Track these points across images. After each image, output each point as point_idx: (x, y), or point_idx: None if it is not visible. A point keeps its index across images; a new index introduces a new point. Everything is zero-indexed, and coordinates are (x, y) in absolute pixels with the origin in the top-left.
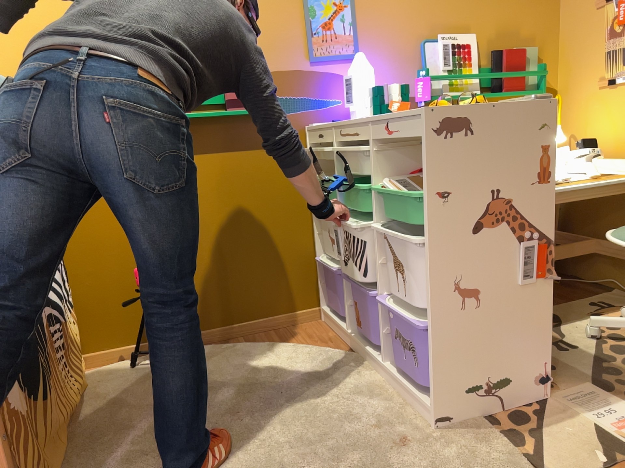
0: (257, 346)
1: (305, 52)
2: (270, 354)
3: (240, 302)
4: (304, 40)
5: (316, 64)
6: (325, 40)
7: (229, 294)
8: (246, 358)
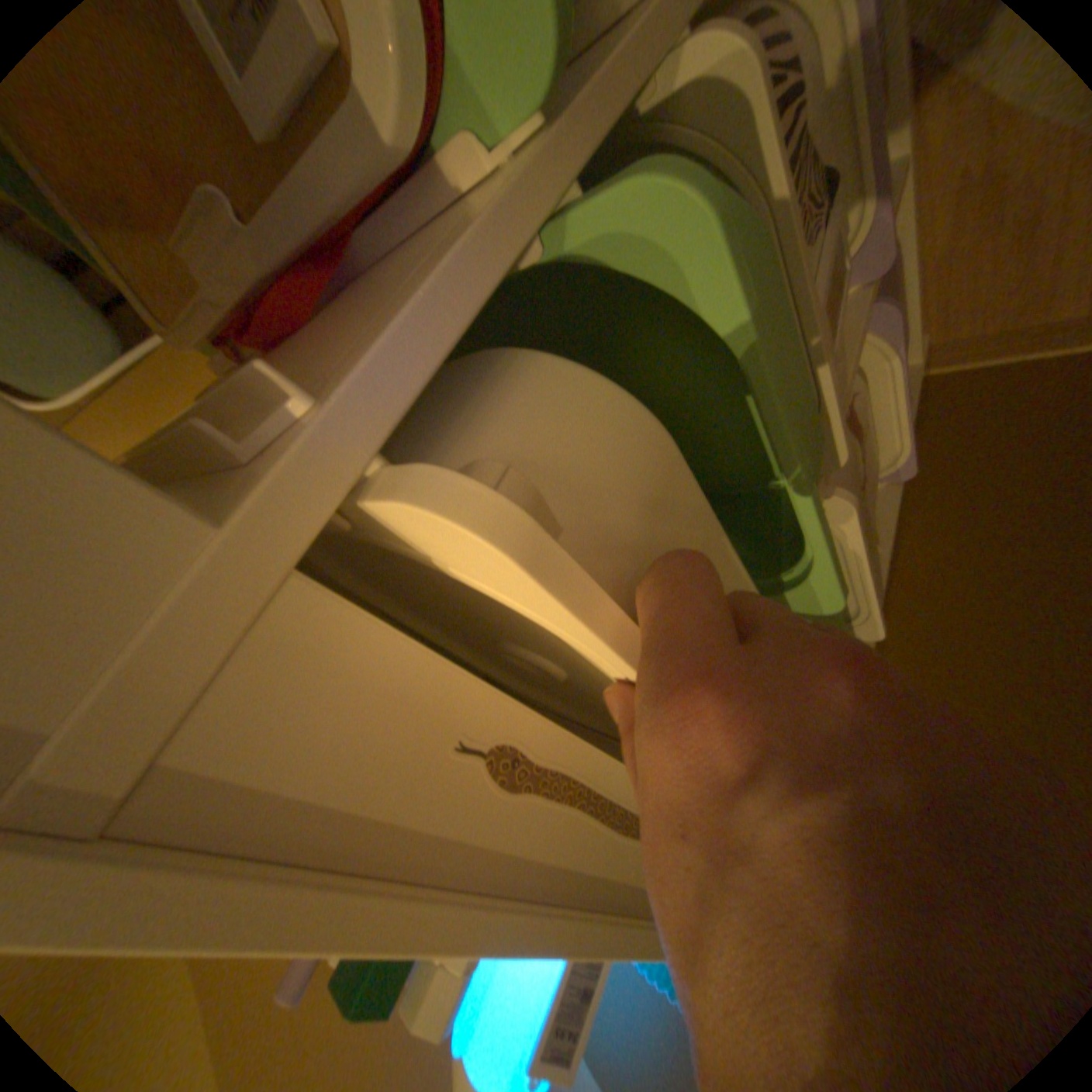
0: None
1: None
2: None
3: None
4: None
5: None
6: None
7: None
8: None
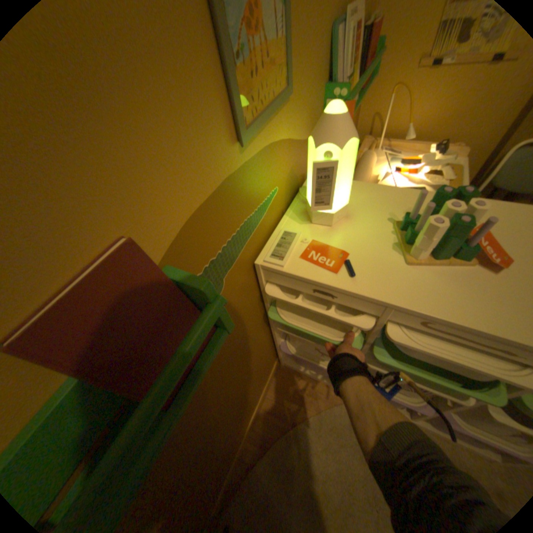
0: (283, 453)
1: (229, 121)
2: (307, 457)
3: (239, 435)
4: (221, 82)
5: (249, 140)
6: (255, 63)
7: (231, 448)
8: (296, 481)
